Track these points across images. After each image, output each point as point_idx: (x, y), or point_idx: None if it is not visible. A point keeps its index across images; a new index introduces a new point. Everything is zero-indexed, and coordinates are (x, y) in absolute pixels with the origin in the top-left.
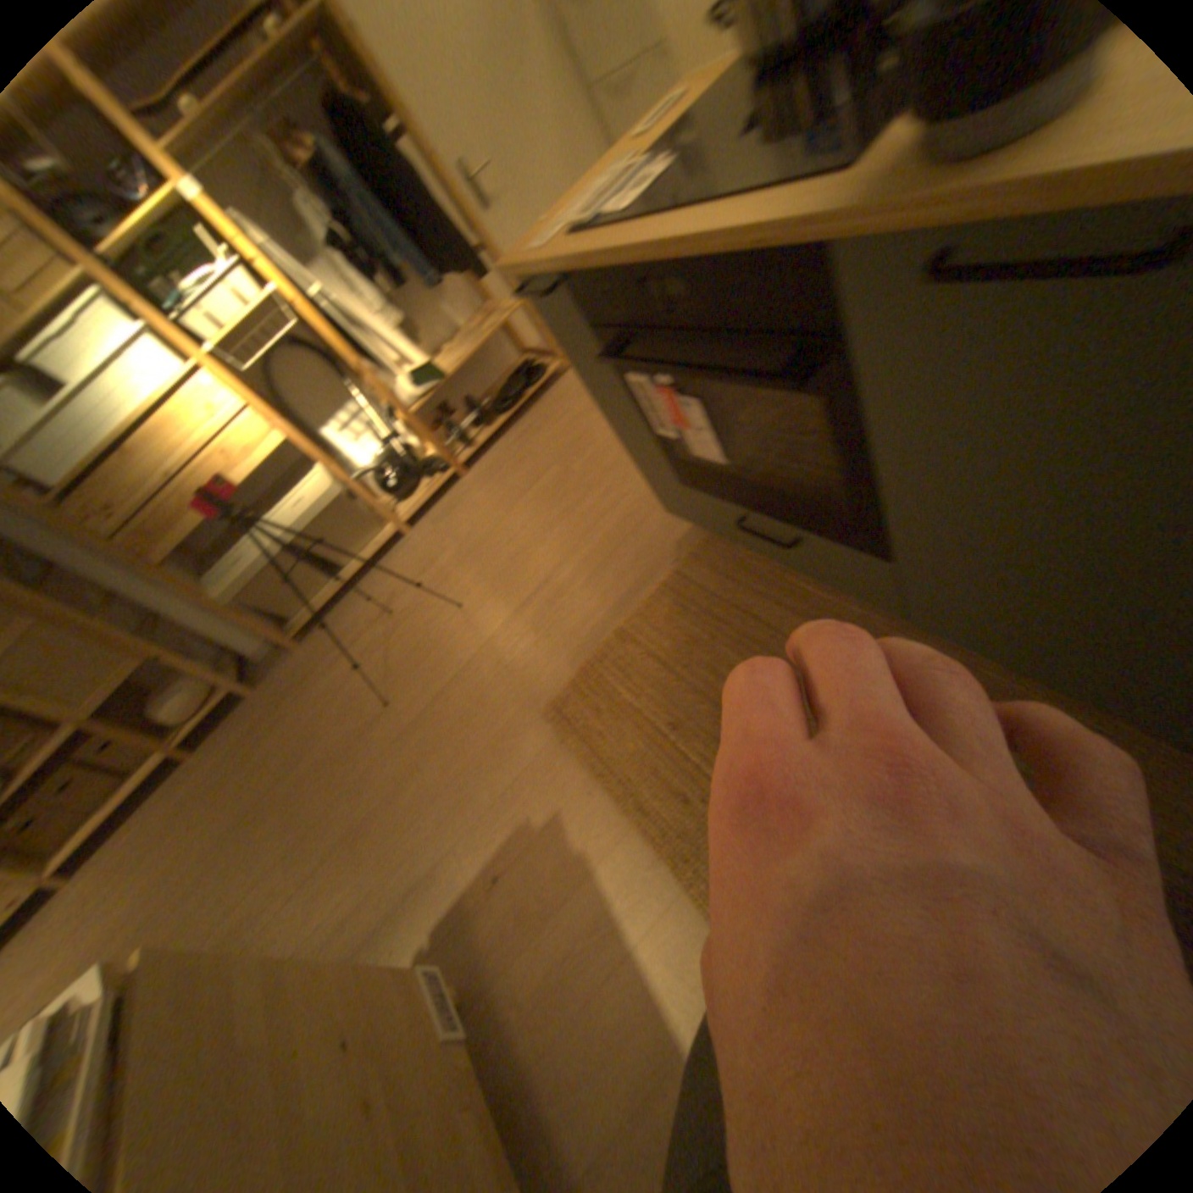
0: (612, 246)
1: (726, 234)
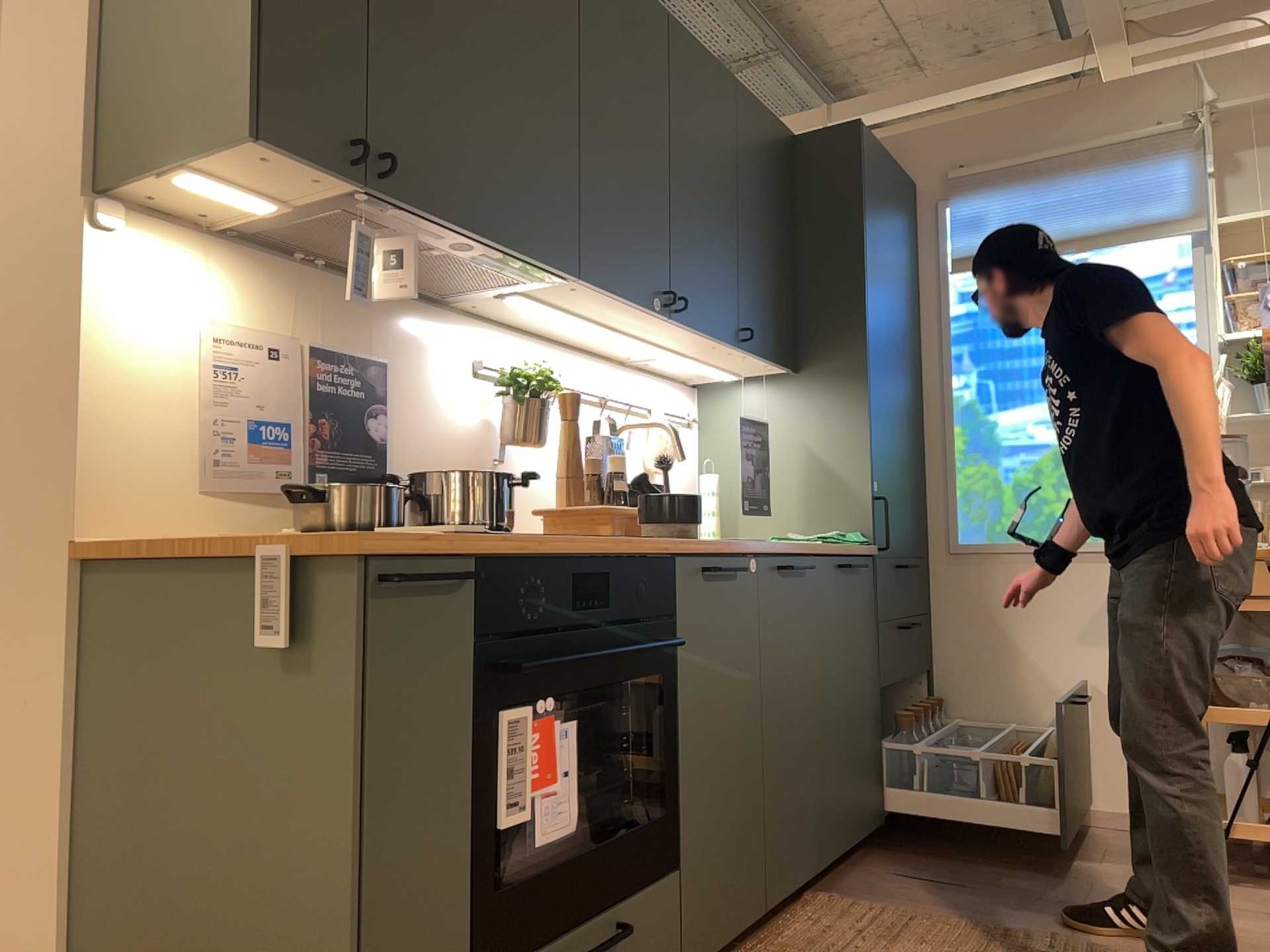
0: (551, 545)
1: (635, 548)
